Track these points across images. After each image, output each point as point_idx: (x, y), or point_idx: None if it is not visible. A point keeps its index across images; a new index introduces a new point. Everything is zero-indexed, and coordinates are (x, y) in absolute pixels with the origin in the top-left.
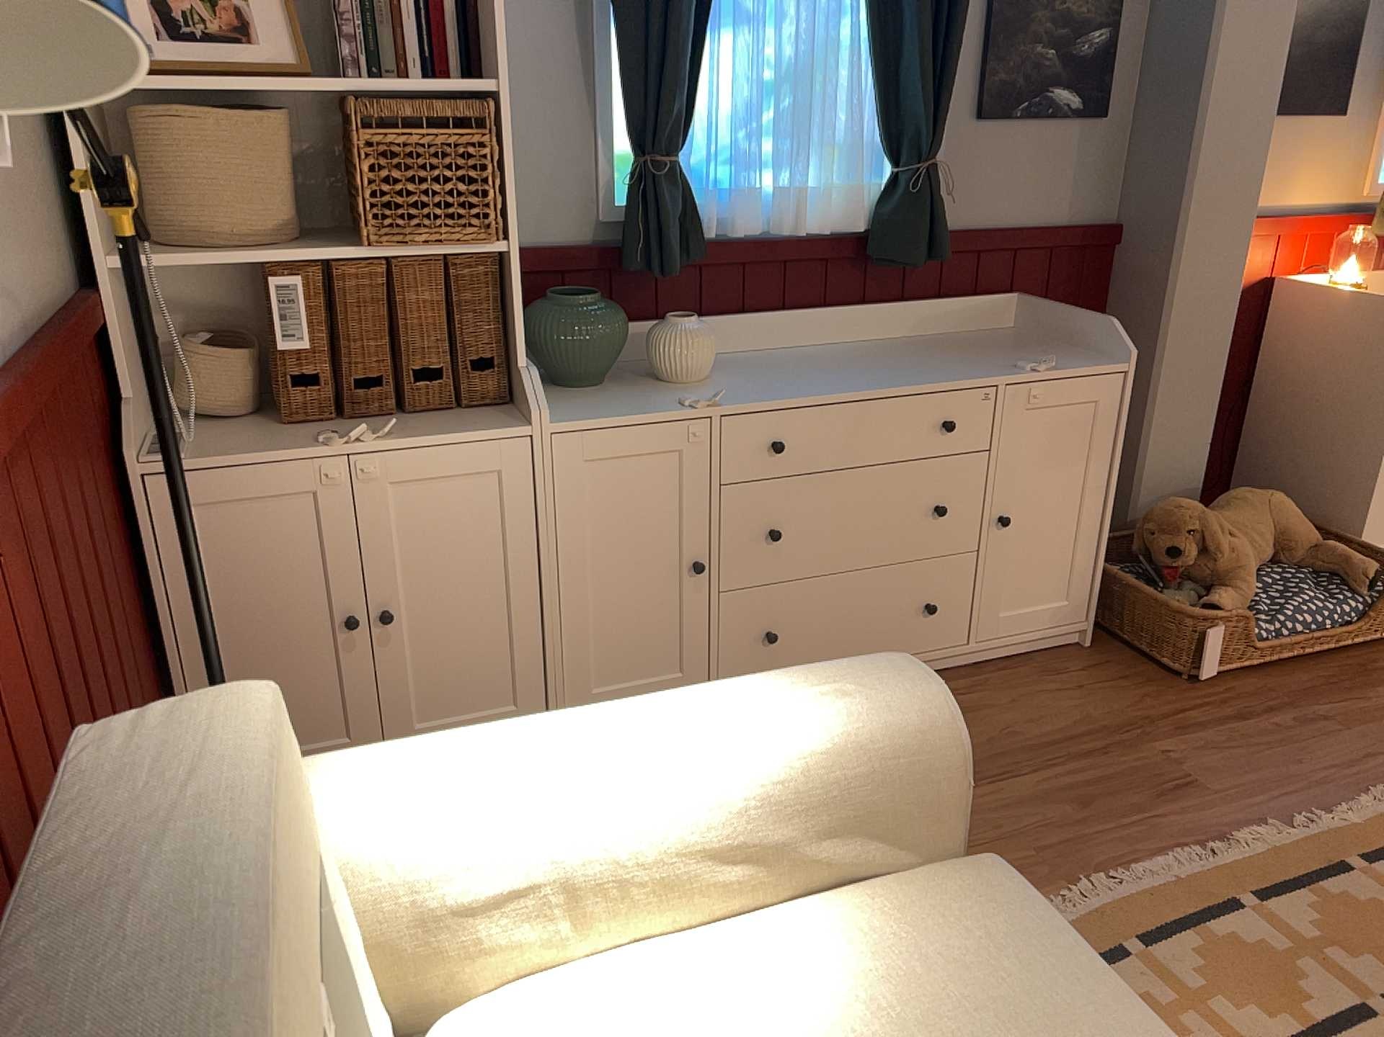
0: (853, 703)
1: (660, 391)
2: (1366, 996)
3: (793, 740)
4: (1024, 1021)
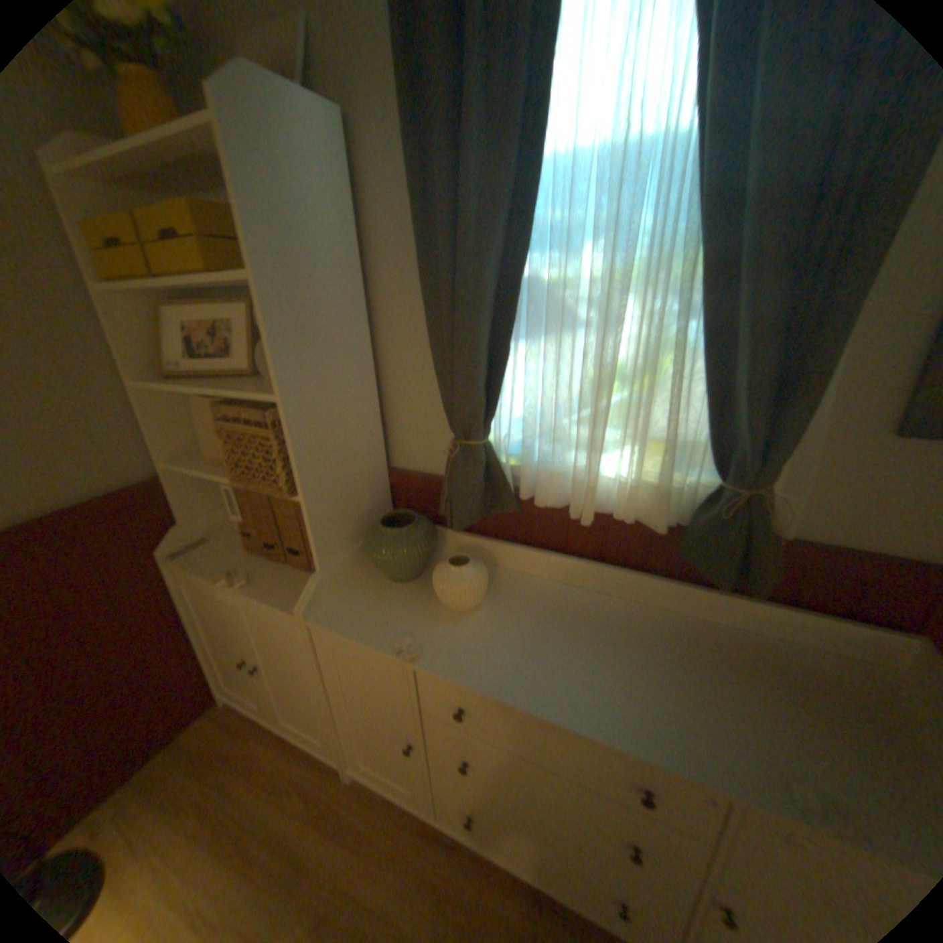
0: None
1: (421, 613)
2: None
3: None
4: None
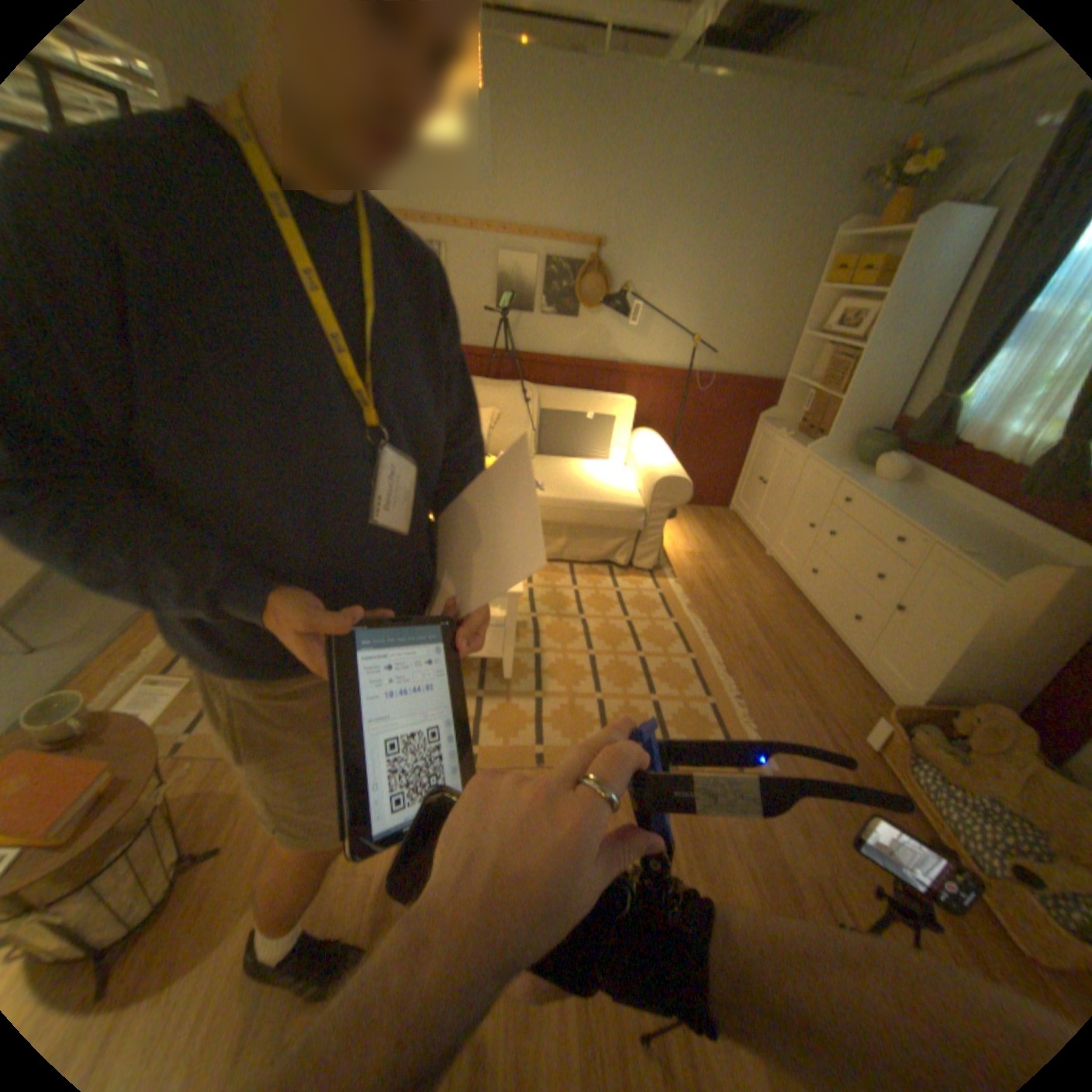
0: (664, 469)
1: (860, 472)
2: (646, 658)
3: (654, 464)
4: (599, 493)
